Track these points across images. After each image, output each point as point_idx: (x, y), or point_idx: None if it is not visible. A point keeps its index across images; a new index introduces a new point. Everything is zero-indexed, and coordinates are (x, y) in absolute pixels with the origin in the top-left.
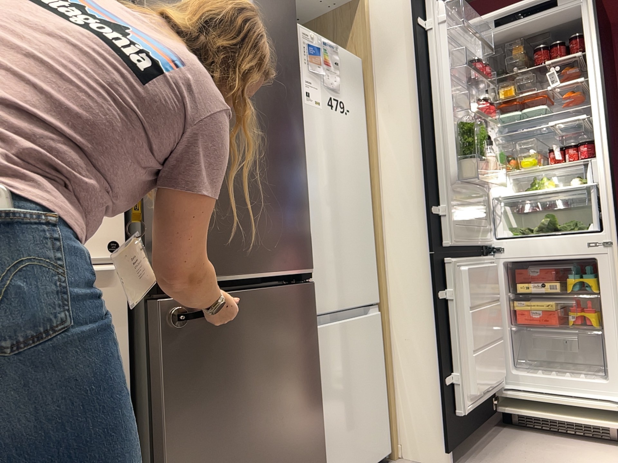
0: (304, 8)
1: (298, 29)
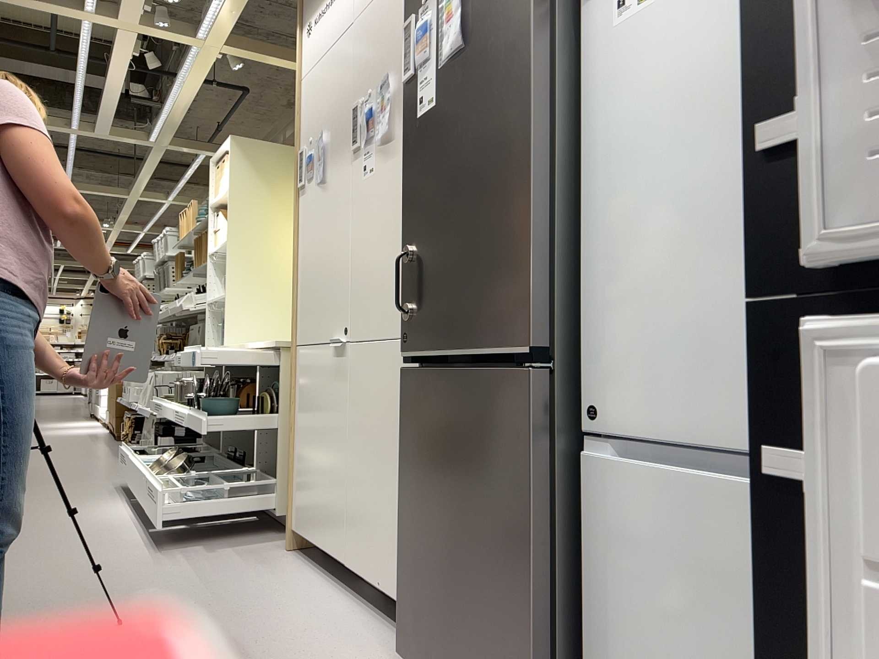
0: None
1: None
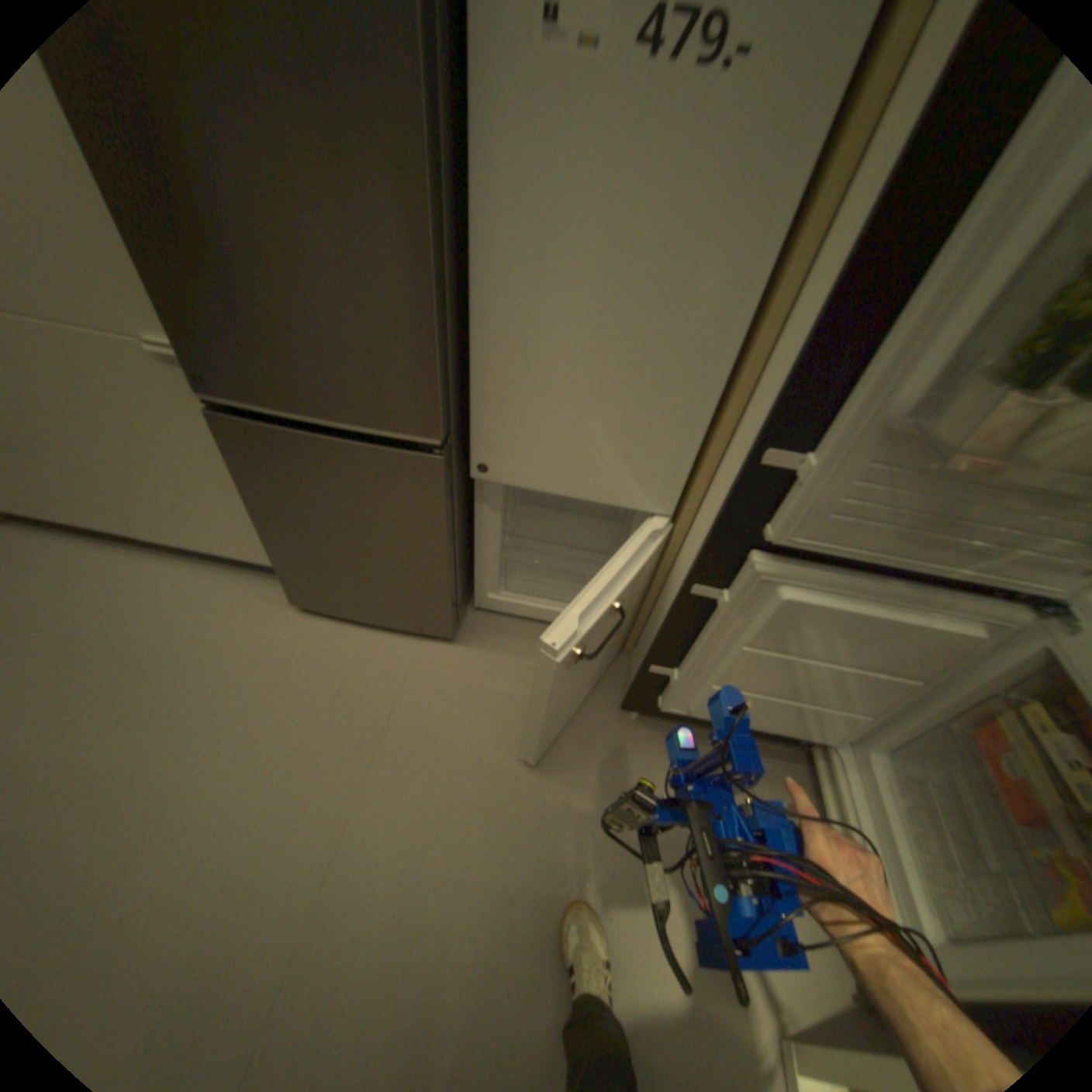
0: None
1: None
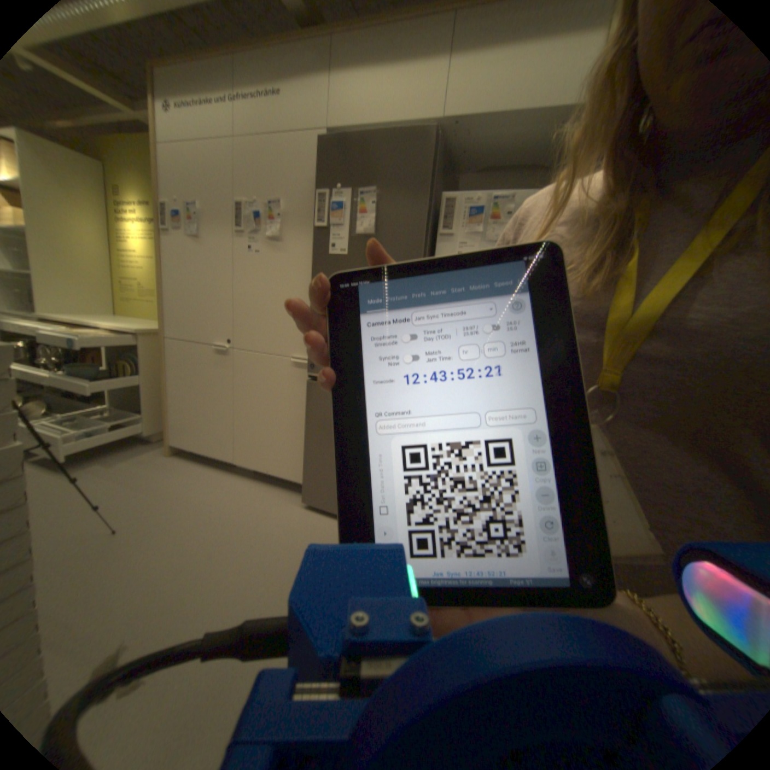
0: (555, 138)
1: (458, 198)
